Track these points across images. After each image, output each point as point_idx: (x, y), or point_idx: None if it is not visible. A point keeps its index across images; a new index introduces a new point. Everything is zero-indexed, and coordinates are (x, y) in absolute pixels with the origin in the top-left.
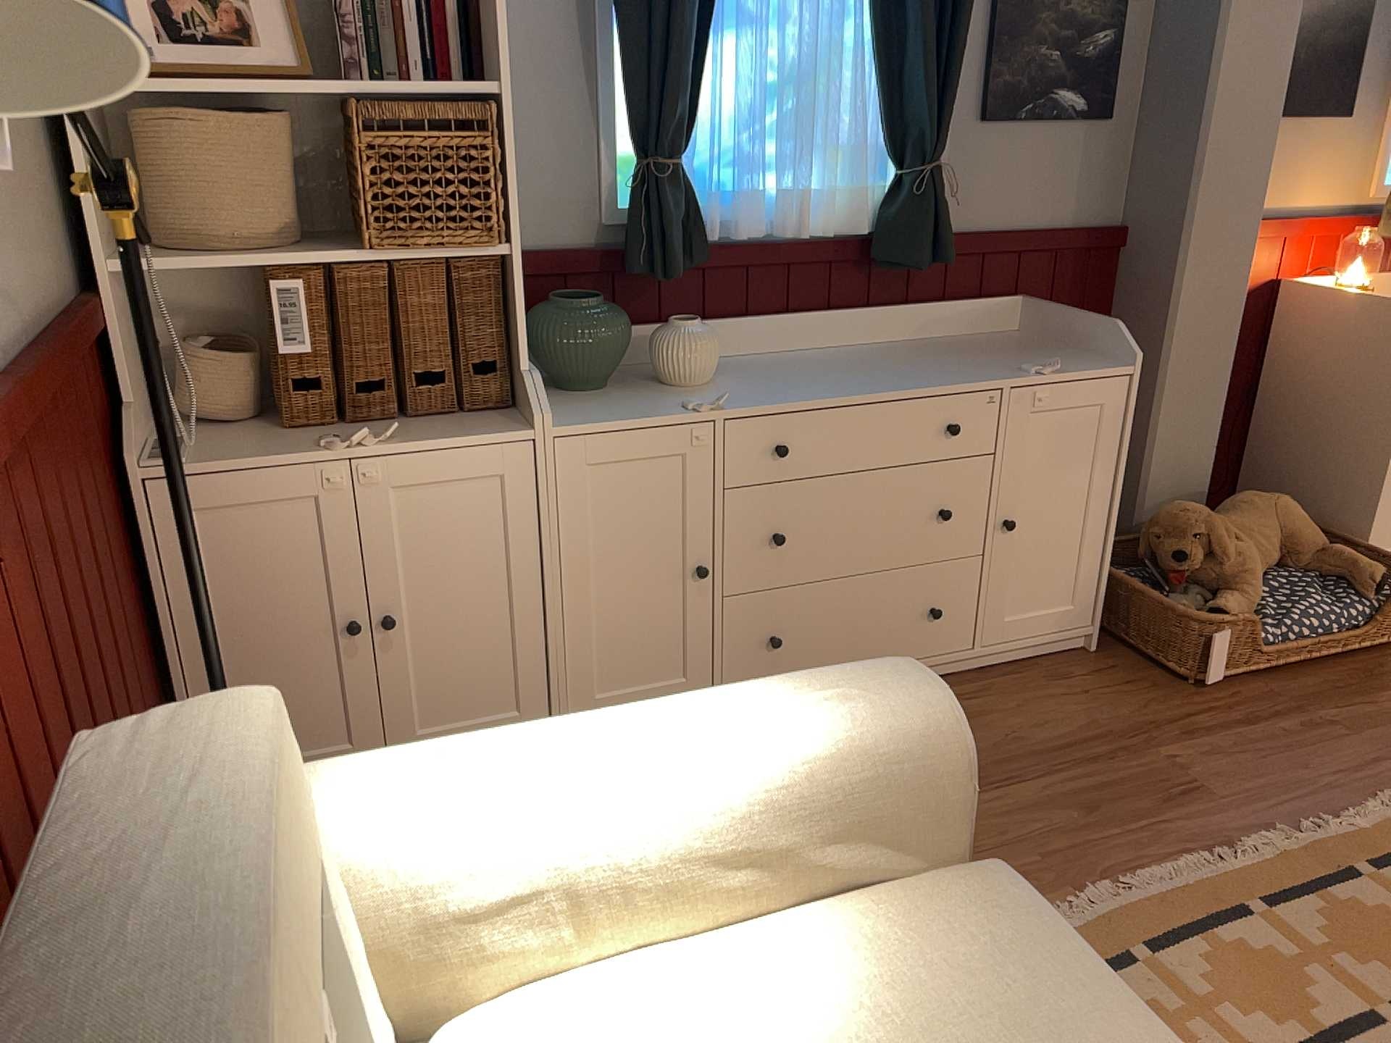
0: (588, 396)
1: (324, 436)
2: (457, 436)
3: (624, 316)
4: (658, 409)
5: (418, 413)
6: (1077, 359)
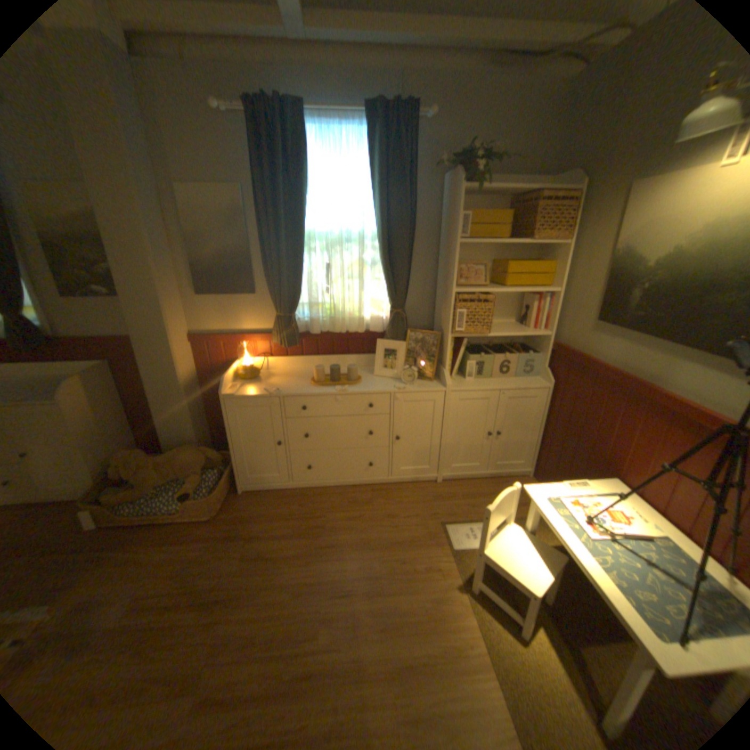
0: None
1: None
2: None
3: None
4: None
5: None
6: (53, 395)
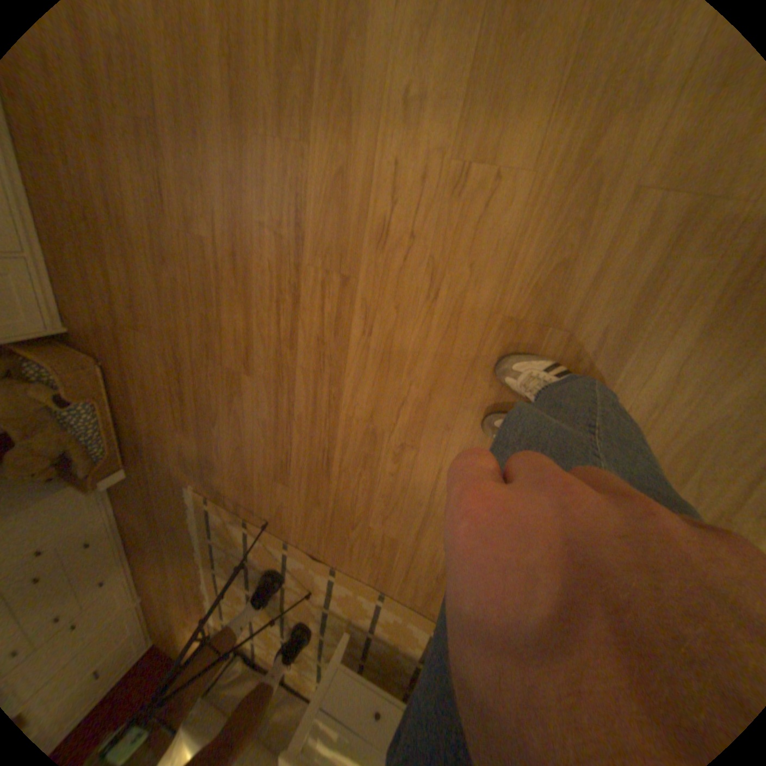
0: None
1: None
2: None
3: None
4: None
5: None
6: None
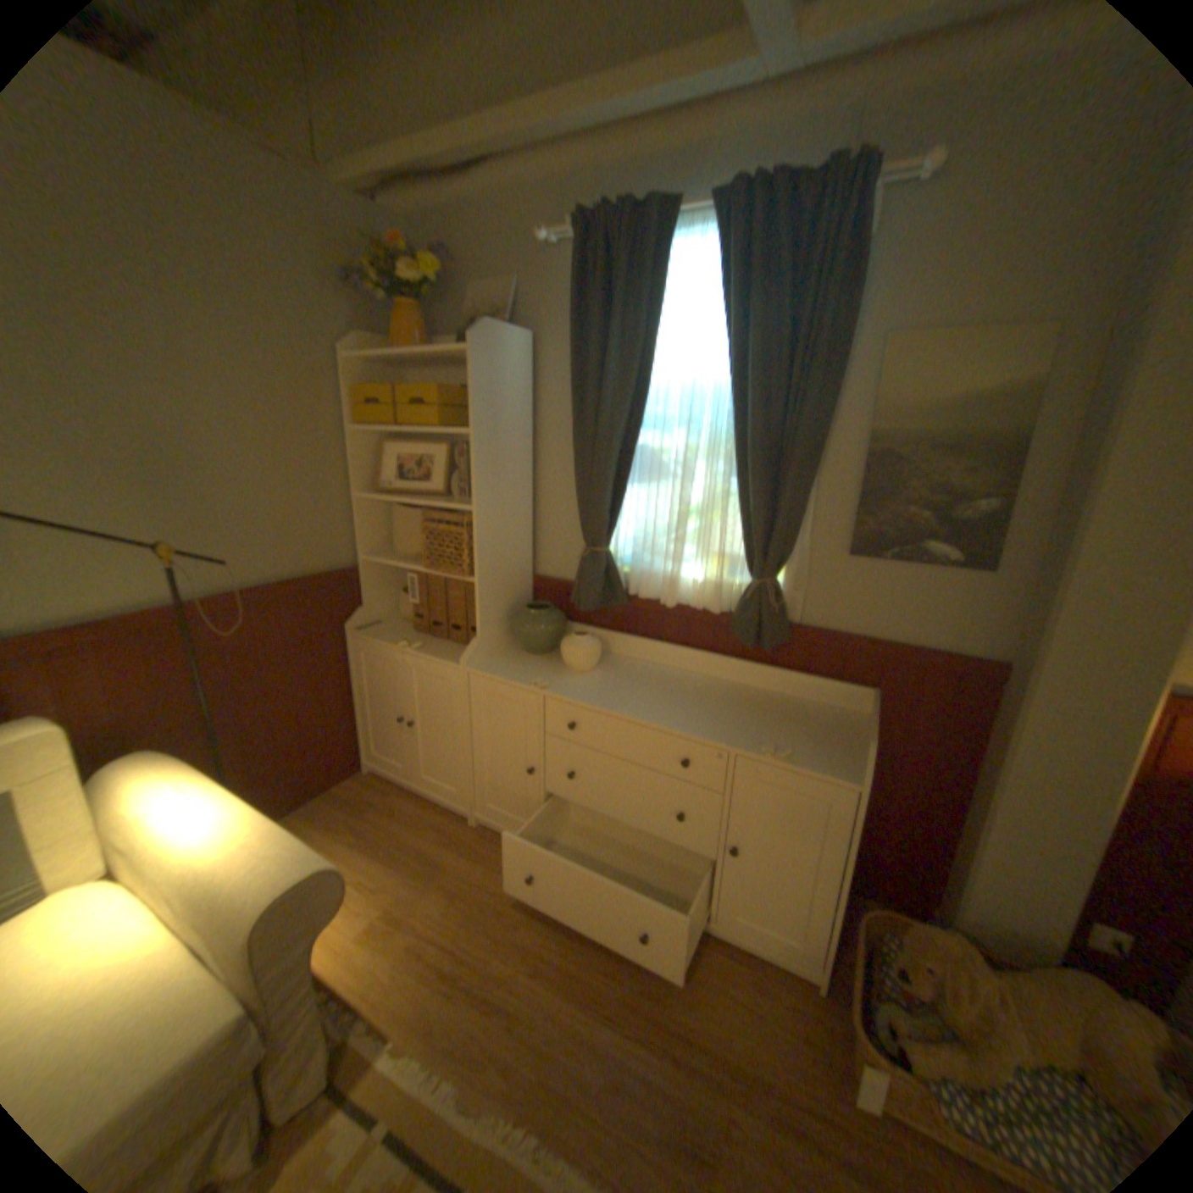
0: (524, 657)
1: (411, 638)
2: (439, 657)
3: (562, 623)
4: (523, 677)
5: (454, 641)
6: (831, 759)
